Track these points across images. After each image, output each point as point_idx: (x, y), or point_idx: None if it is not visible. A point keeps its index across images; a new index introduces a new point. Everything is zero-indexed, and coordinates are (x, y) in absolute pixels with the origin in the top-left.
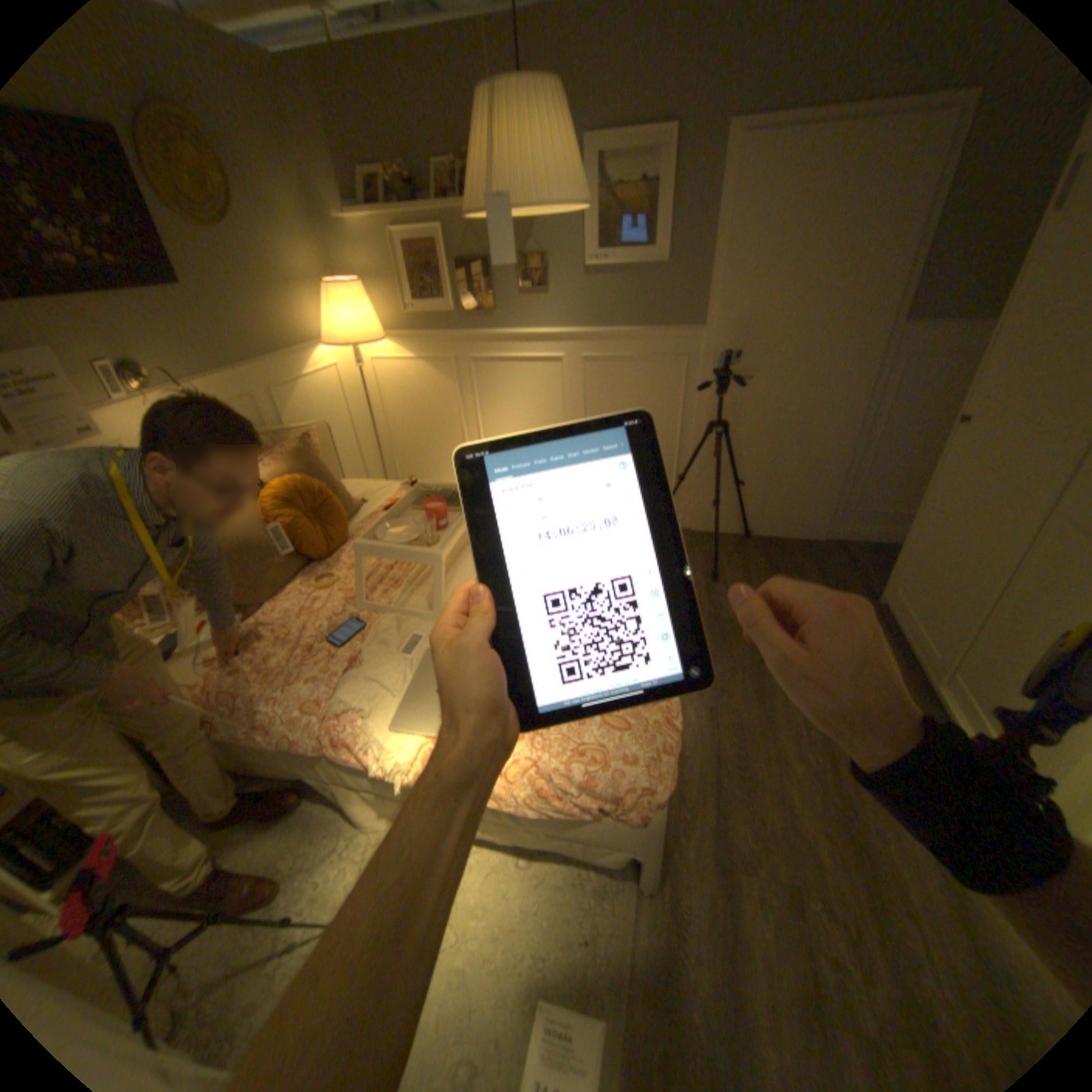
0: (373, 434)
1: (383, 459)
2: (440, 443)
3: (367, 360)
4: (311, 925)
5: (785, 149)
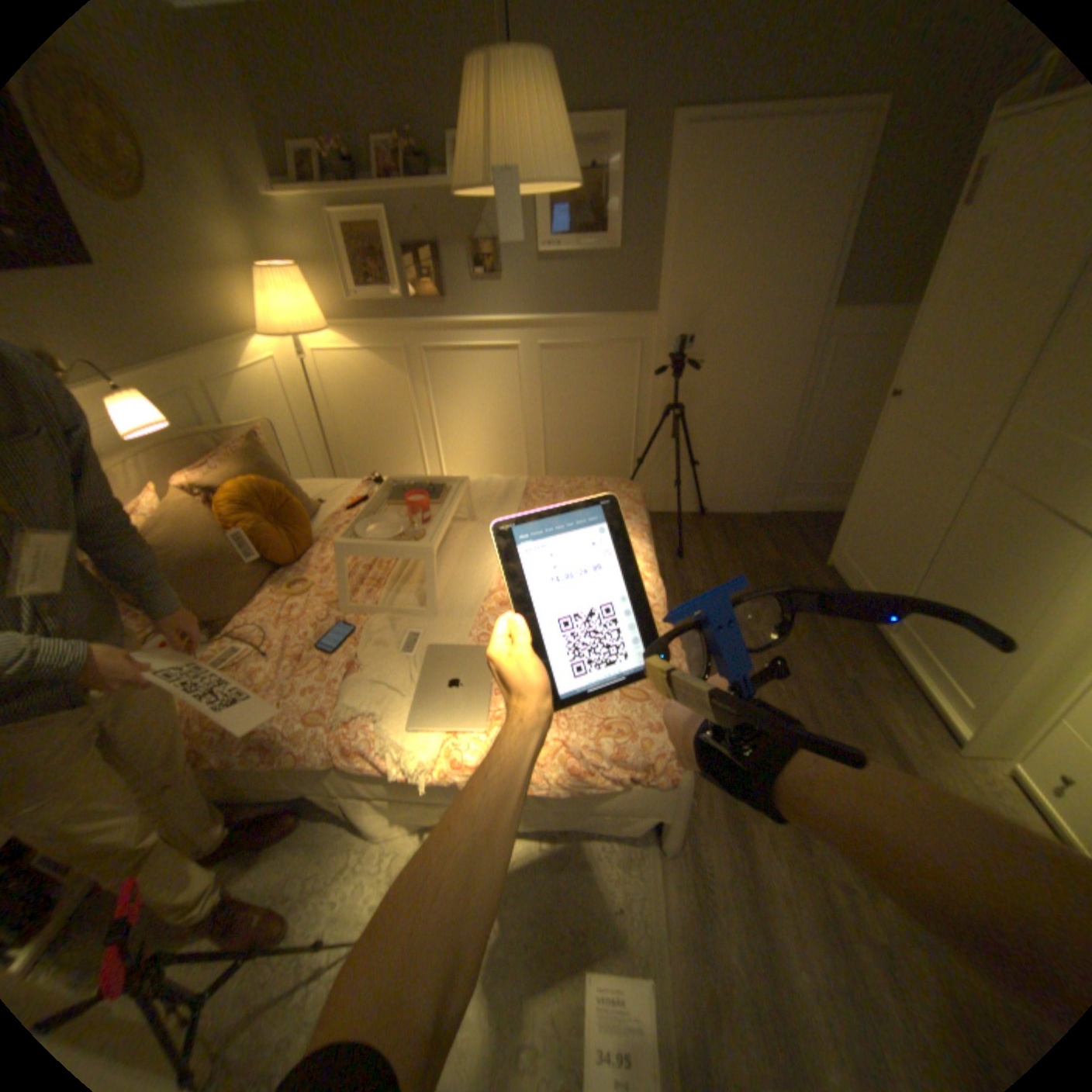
0: (317, 431)
1: (331, 457)
2: (393, 438)
3: (307, 351)
4: (334, 946)
5: (726, 142)
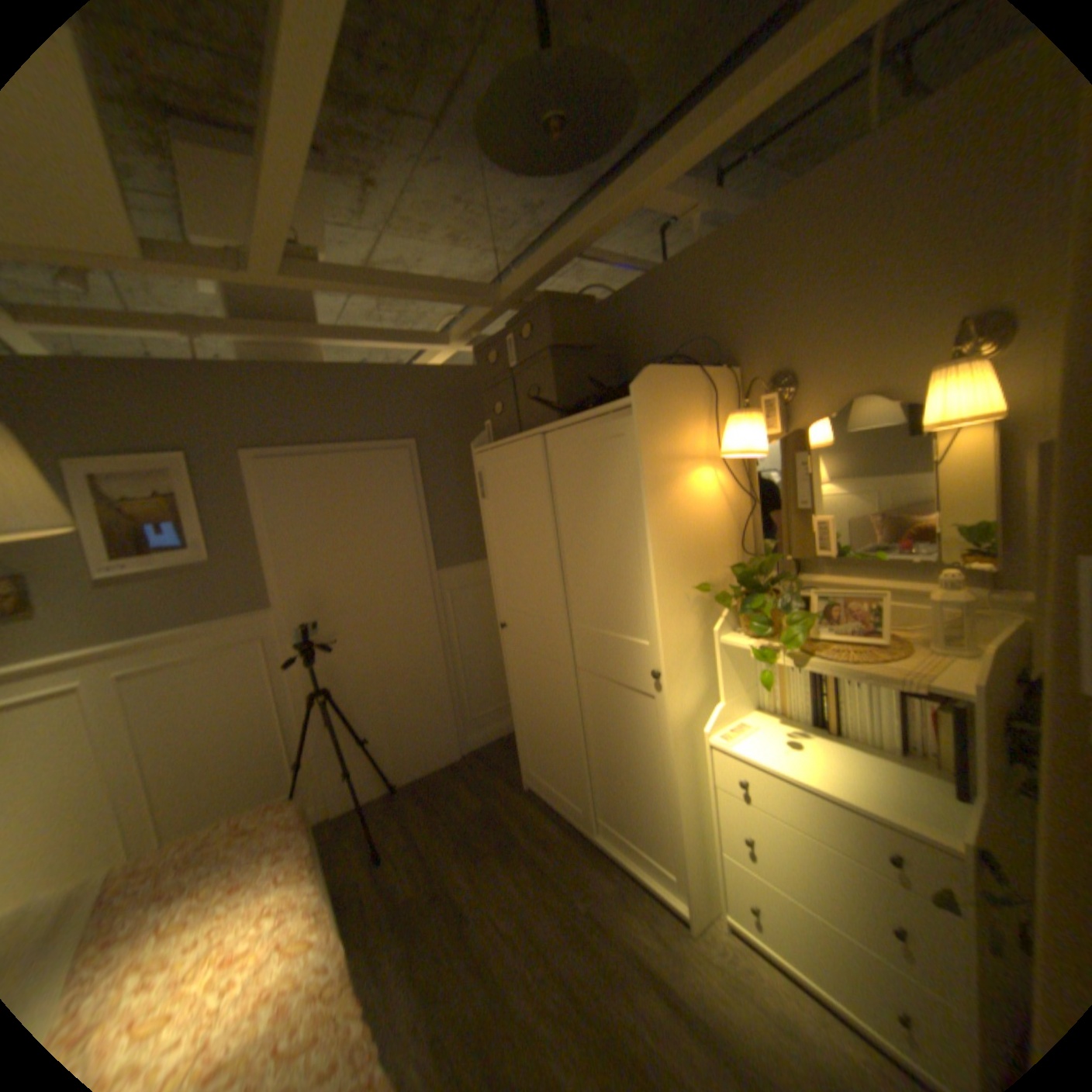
0: None
1: None
2: None
3: None
4: None
5: (297, 469)
